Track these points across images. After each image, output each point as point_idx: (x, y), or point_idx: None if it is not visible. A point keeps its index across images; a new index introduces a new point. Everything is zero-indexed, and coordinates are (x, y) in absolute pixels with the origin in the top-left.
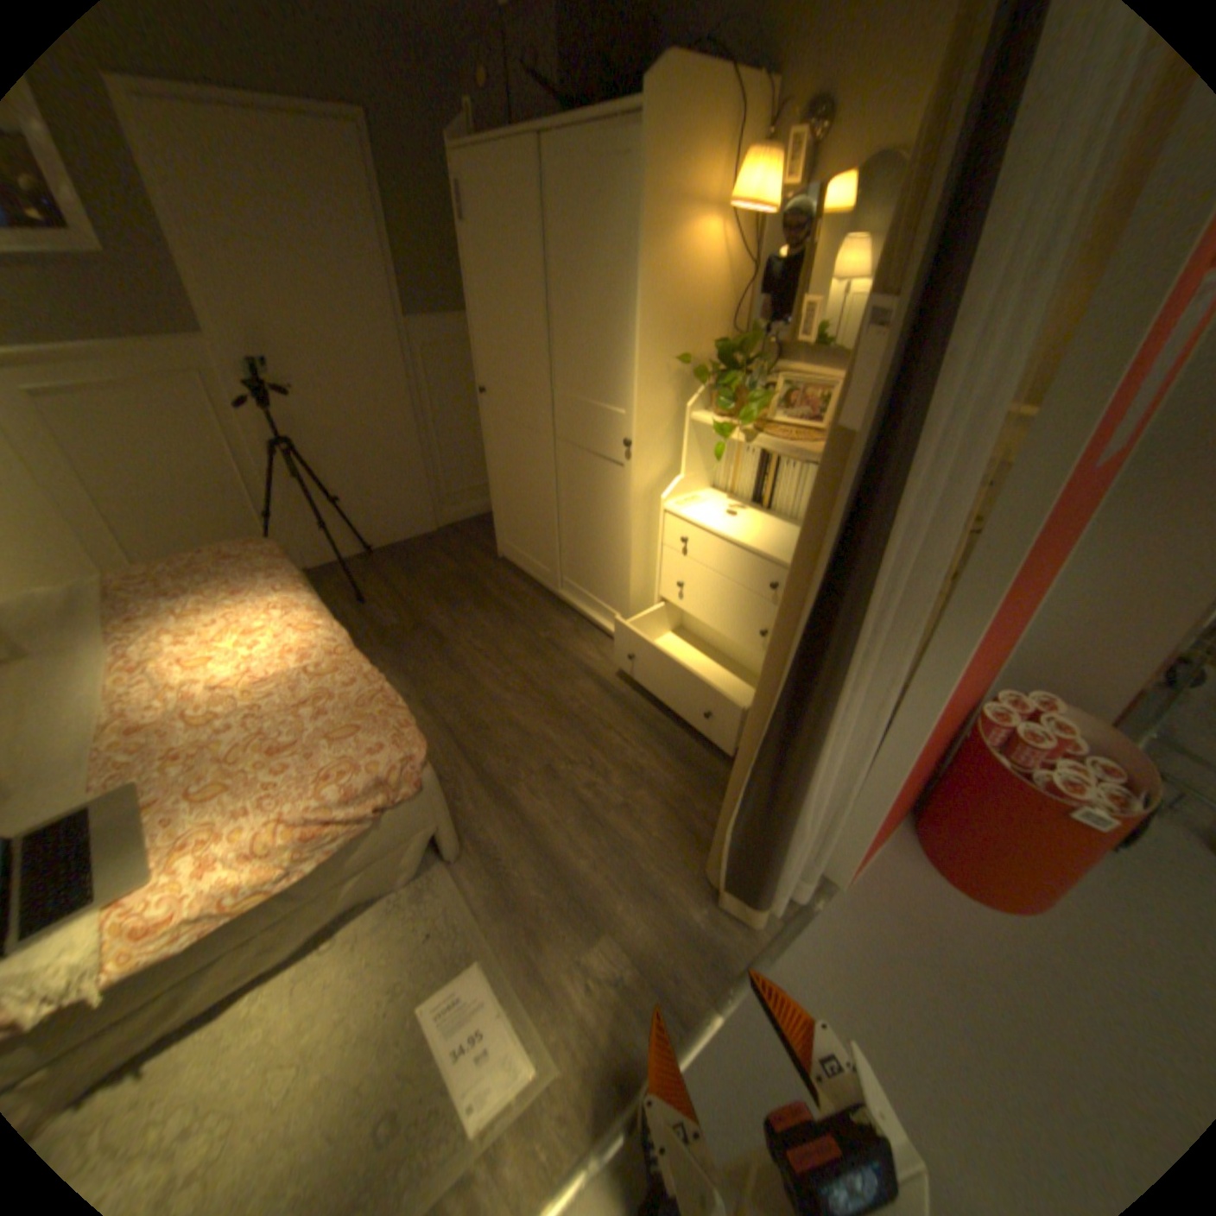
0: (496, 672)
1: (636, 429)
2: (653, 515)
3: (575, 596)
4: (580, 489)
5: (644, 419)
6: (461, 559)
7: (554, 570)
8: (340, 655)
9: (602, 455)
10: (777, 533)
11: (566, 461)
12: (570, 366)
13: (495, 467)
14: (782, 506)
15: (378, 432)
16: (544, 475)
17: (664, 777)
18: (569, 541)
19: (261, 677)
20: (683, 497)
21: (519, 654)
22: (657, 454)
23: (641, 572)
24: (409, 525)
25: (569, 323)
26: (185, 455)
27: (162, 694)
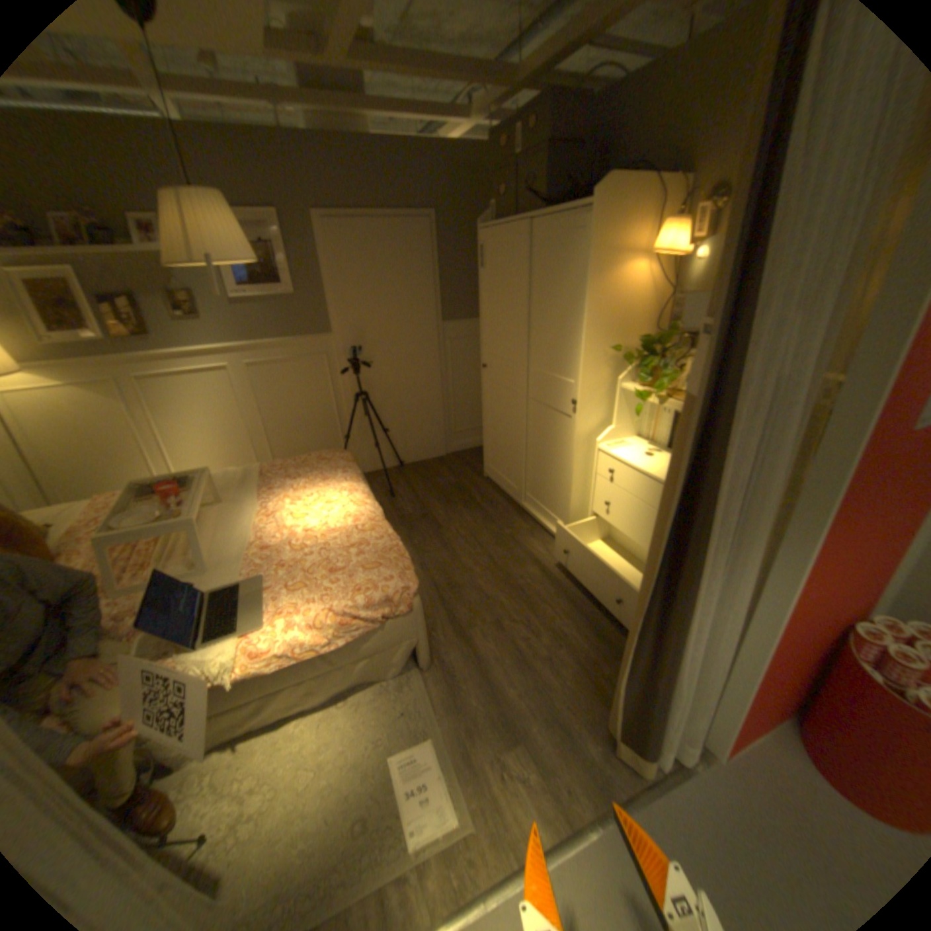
0: (471, 552)
1: (581, 393)
2: (591, 452)
3: (533, 507)
4: (542, 432)
5: (587, 387)
6: (459, 475)
7: (520, 488)
8: (377, 522)
9: (558, 410)
10: None
11: (534, 413)
12: (541, 352)
13: (488, 415)
14: None
15: (418, 391)
16: (518, 421)
17: (582, 645)
18: (532, 468)
19: (332, 528)
20: (614, 441)
21: (489, 542)
22: (596, 410)
23: (580, 493)
24: (429, 451)
25: (542, 326)
26: (312, 400)
27: (282, 530)
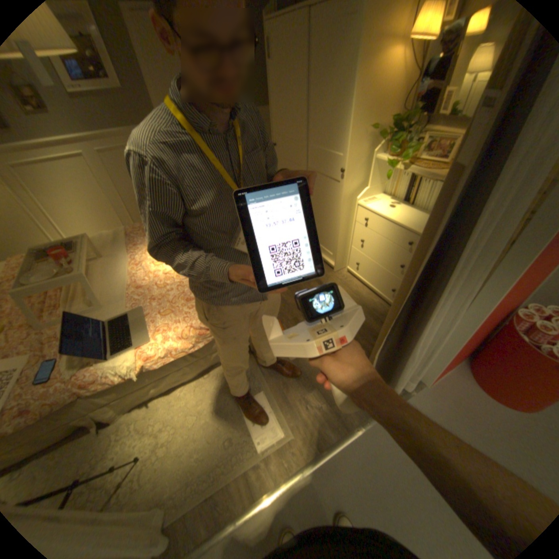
0: None
1: (347, 163)
2: (352, 206)
3: None
4: (317, 193)
5: (351, 158)
6: None
7: None
8: None
9: (329, 176)
10: (415, 217)
11: None
12: (316, 132)
13: None
14: (419, 203)
15: None
16: None
17: None
18: None
19: None
20: (368, 198)
21: None
22: (356, 176)
23: (344, 234)
24: None
25: (317, 109)
26: None
27: (147, 275)
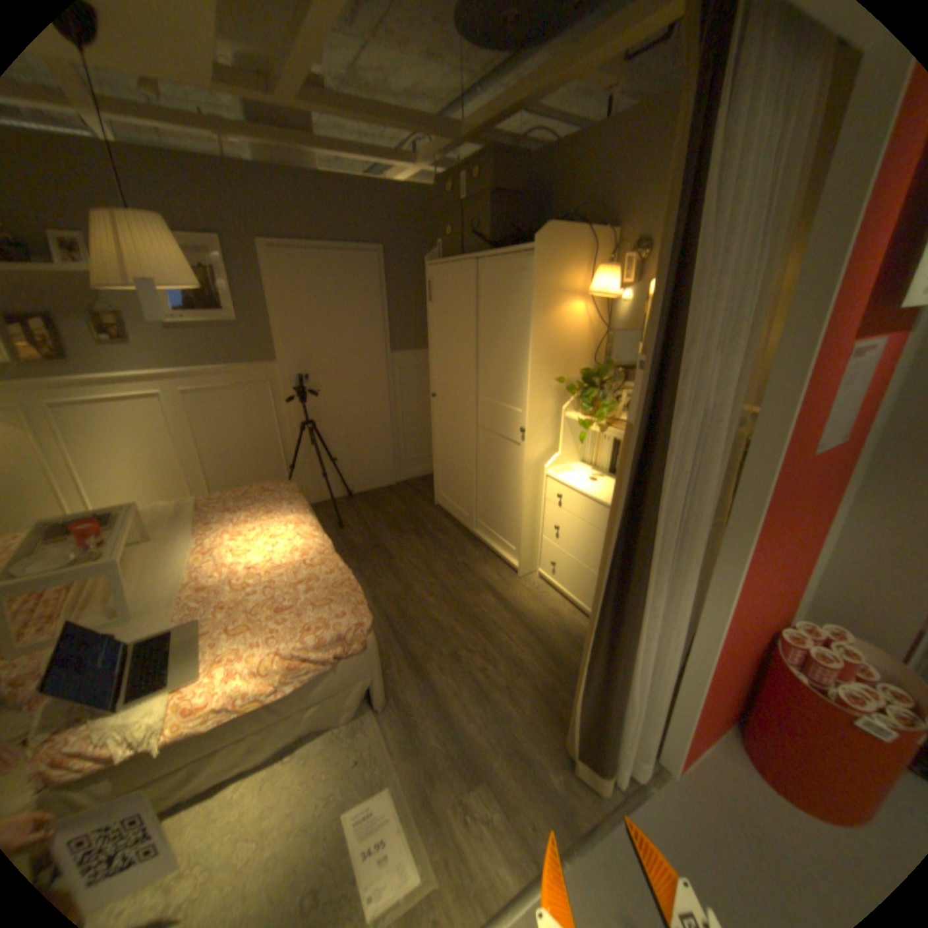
0: (424, 582)
1: (528, 421)
2: (539, 478)
3: (485, 534)
4: (491, 459)
5: (533, 416)
6: (409, 503)
7: (471, 514)
8: (326, 555)
9: (507, 437)
10: None
11: (483, 441)
12: (489, 382)
13: (438, 443)
14: None
15: (367, 419)
16: (468, 449)
17: (538, 670)
18: (482, 494)
19: (277, 564)
20: (560, 467)
21: (442, 571)
22: (542, 438)
23: (530, 517)
24: (378, 479)
25: (489, 357)
26: (253, 429)
27: (220, 569)
